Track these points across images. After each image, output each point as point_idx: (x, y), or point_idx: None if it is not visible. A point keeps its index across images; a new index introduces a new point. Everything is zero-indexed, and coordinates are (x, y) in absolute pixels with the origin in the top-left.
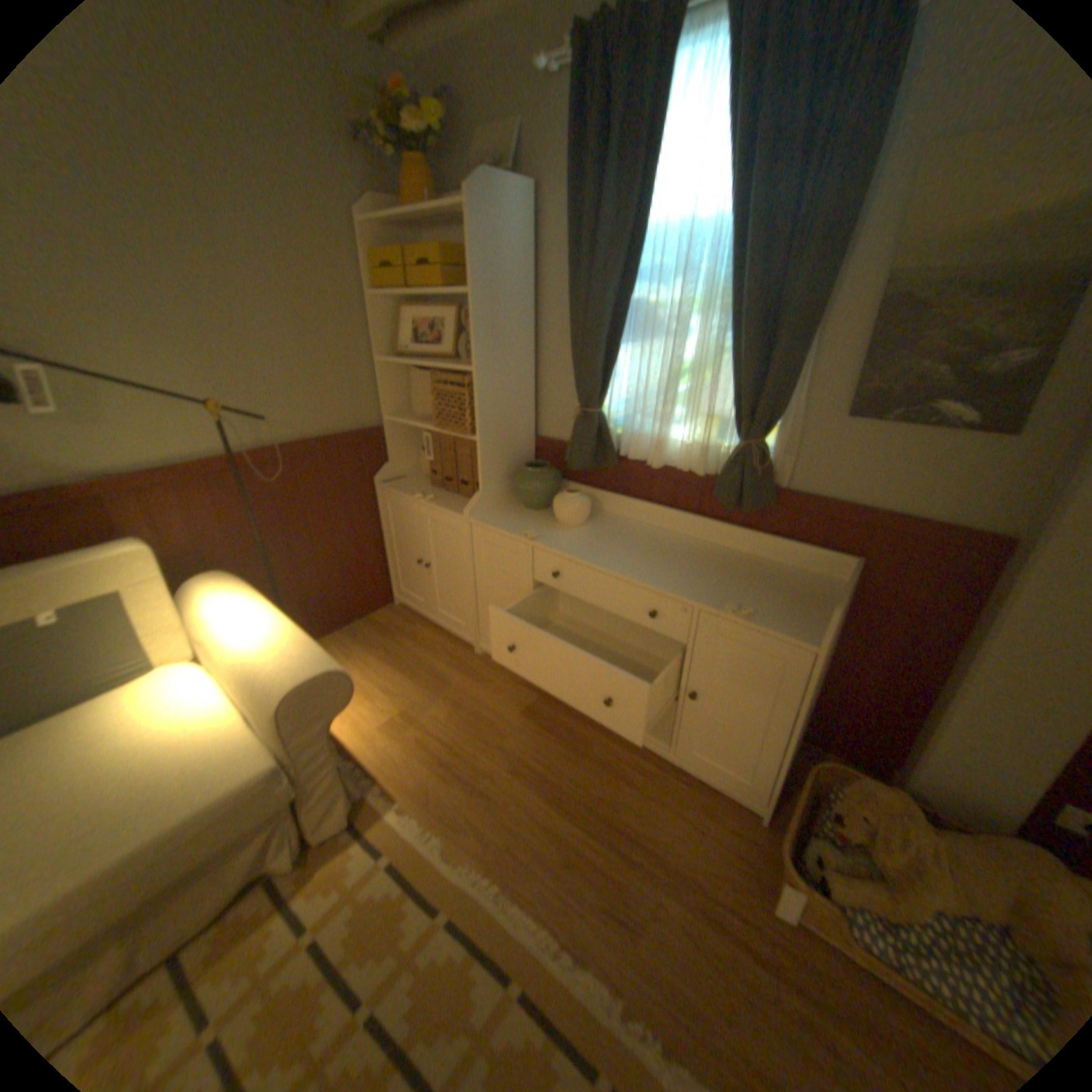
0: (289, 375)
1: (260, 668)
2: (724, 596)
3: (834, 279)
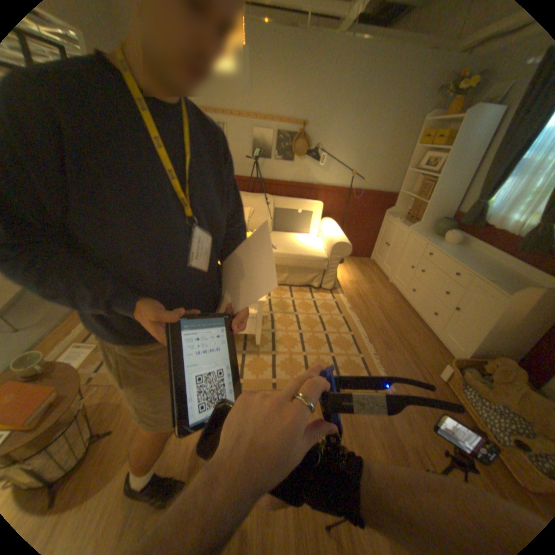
0: (376, 169)
1: (333, 237)
2: (490, 277)
3: None
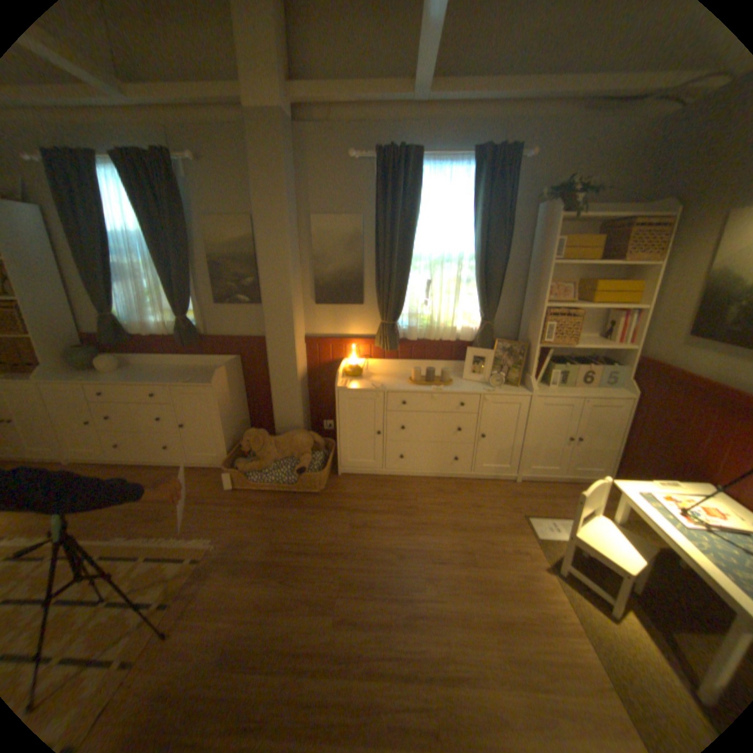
0: None
1: None
2: (180, 380)
3: (186, 257)
